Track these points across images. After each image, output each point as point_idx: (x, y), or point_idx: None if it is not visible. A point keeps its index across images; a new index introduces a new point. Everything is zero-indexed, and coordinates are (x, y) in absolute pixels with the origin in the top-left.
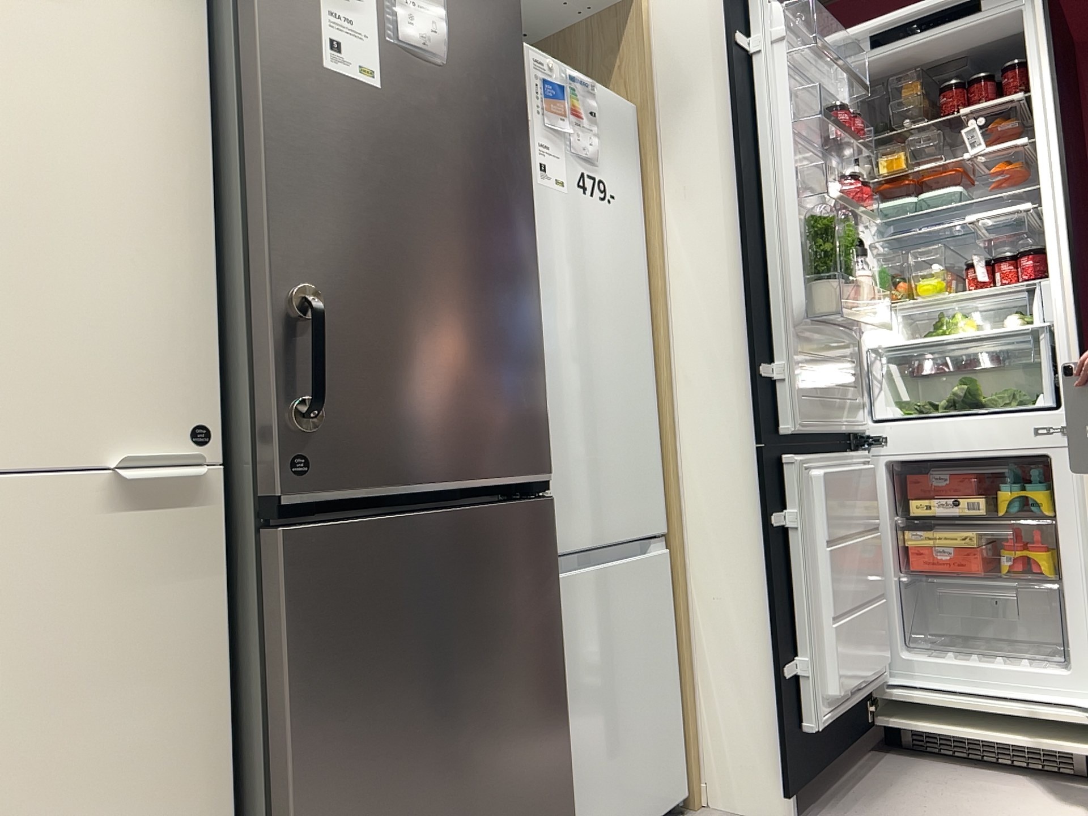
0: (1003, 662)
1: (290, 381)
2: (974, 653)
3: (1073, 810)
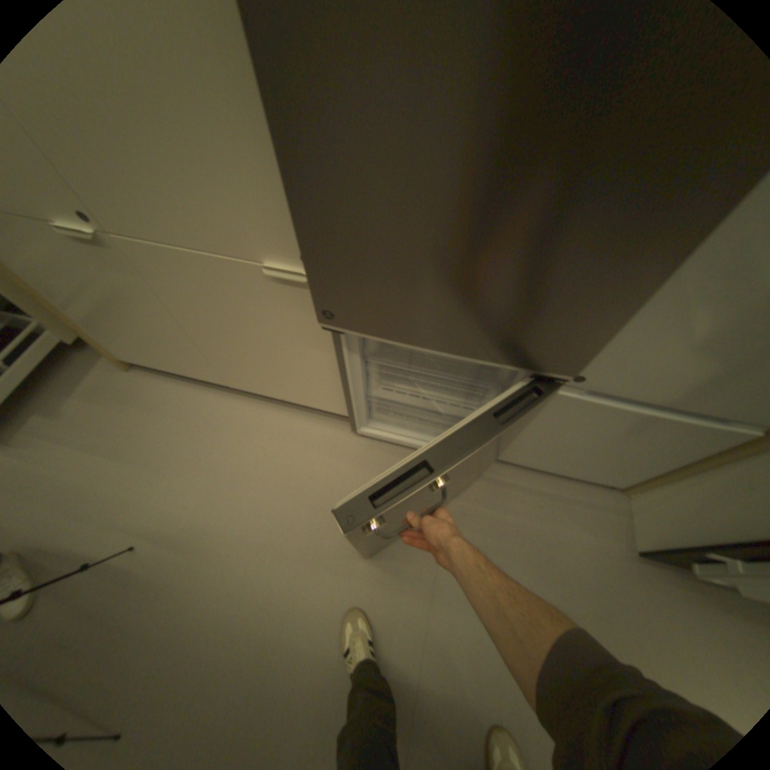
0: None
1: (317, 269)
2: None
3: None
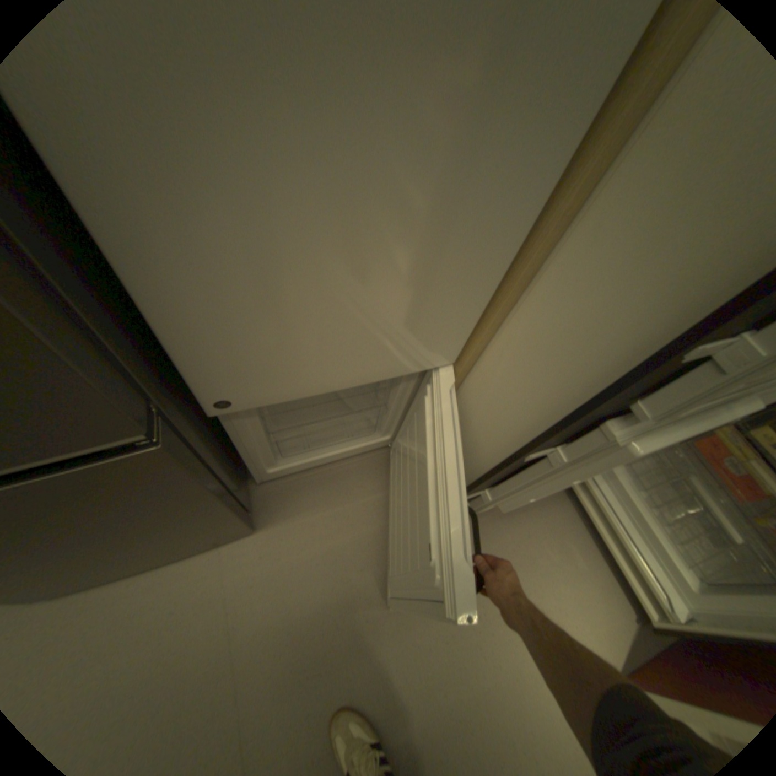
0: (670, 532)
1: None
2: (666, 500)
3: (591, 615)
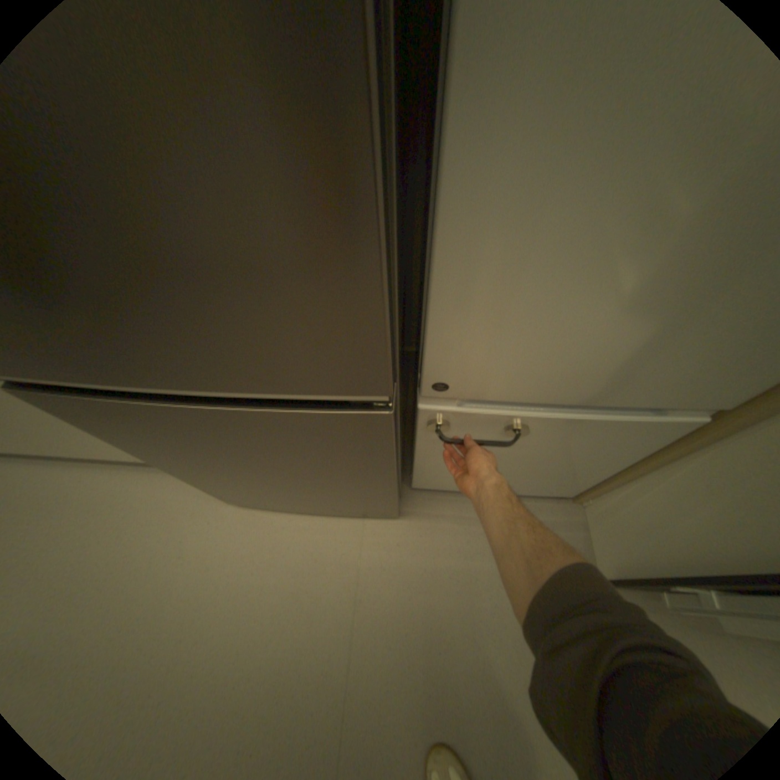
0: None
1: None
2: None
3: None
